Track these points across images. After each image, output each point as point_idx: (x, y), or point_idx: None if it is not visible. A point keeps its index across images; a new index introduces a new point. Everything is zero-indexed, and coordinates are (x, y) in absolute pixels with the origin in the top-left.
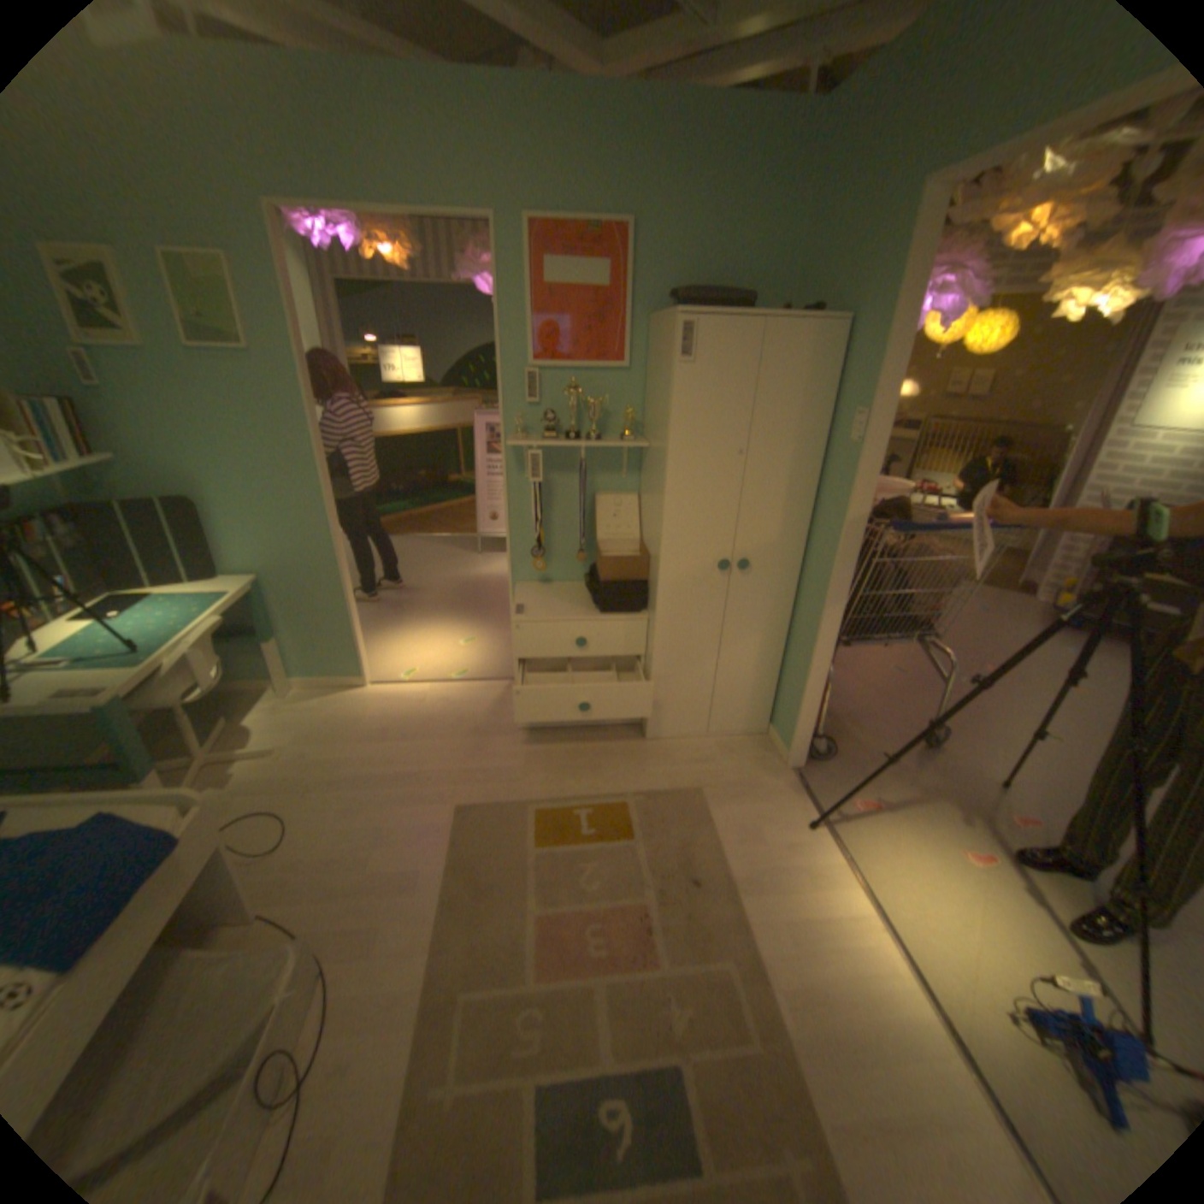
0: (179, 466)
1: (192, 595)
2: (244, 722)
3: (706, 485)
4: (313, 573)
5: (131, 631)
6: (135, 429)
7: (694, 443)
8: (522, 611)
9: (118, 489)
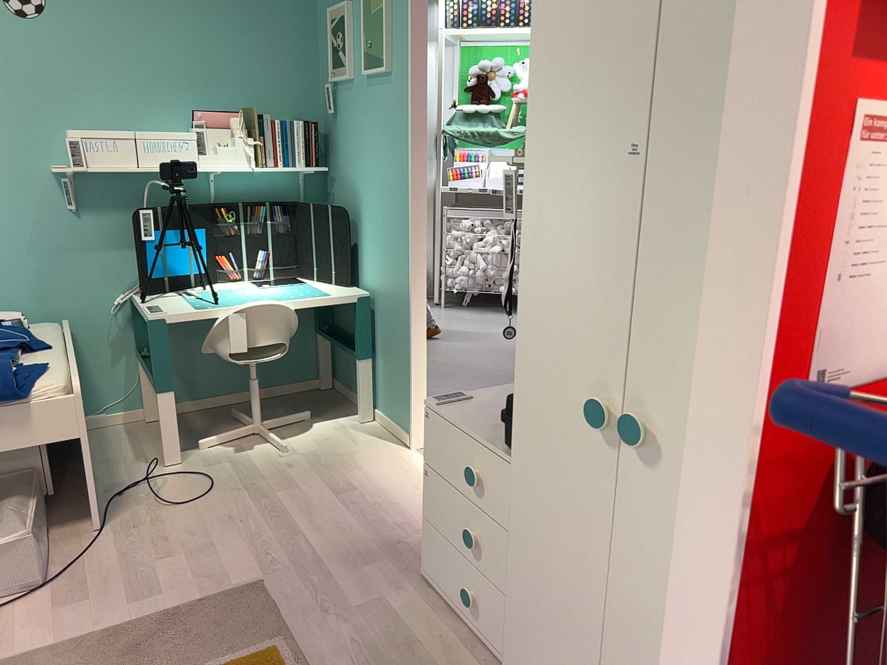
0: (355, 181)
1: (316, 290)
2: (318, 423)
3: (581, 215)
4: (398, 302)
5: (248, 295)
6: (344, 148)
7: (561, 123)
8: (449, 398)
9: (334, 198)
